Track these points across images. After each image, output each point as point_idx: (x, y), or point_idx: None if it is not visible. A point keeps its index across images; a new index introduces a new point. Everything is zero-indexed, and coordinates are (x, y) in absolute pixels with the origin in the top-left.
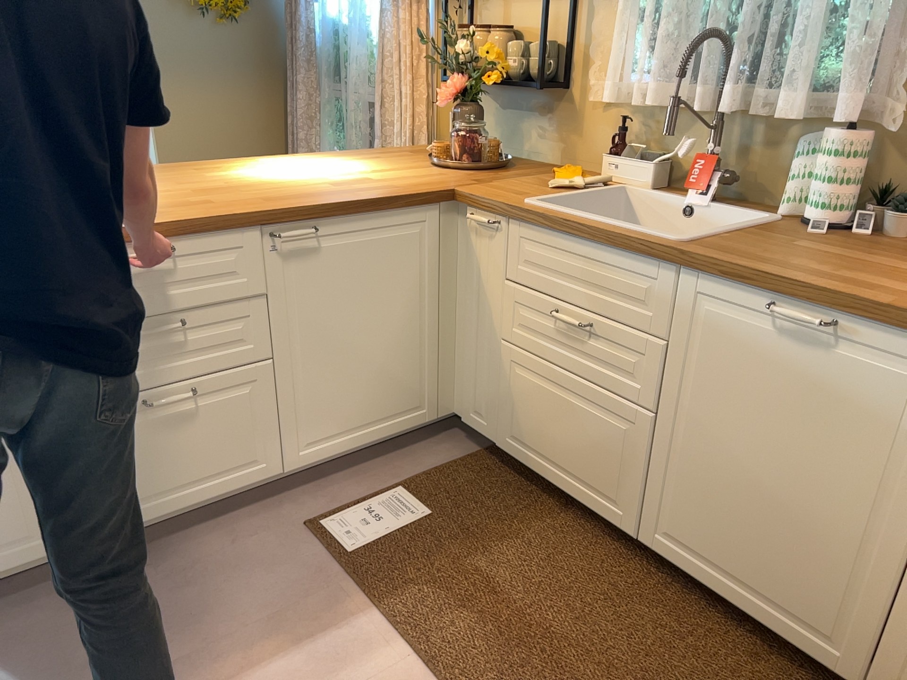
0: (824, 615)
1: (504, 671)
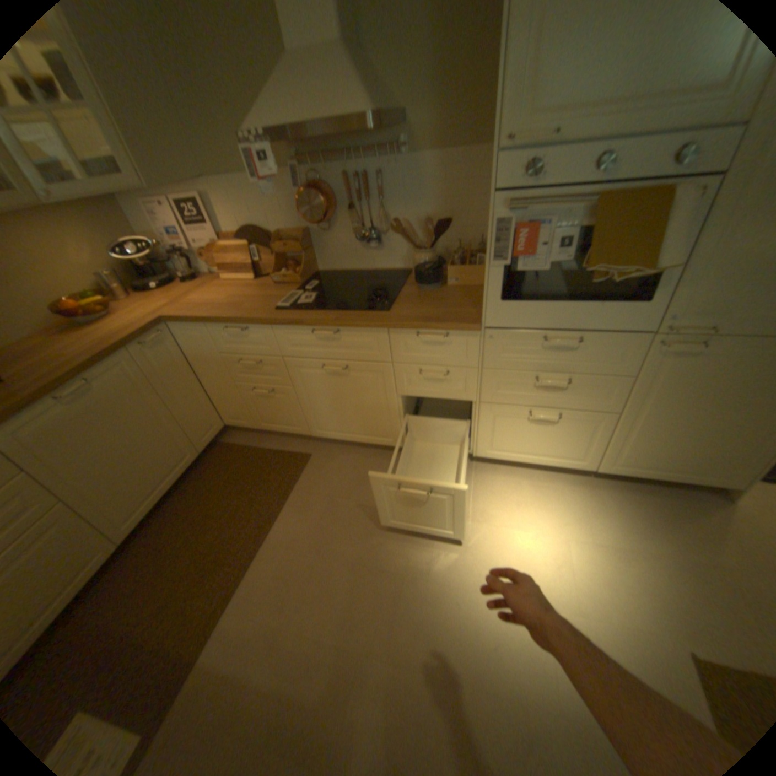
0: (177, 455)
1: (220, 568)
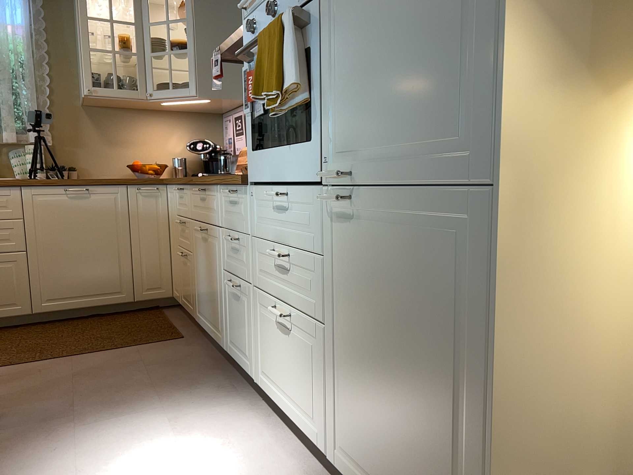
0: (115, 285)
1: (38, 353)
